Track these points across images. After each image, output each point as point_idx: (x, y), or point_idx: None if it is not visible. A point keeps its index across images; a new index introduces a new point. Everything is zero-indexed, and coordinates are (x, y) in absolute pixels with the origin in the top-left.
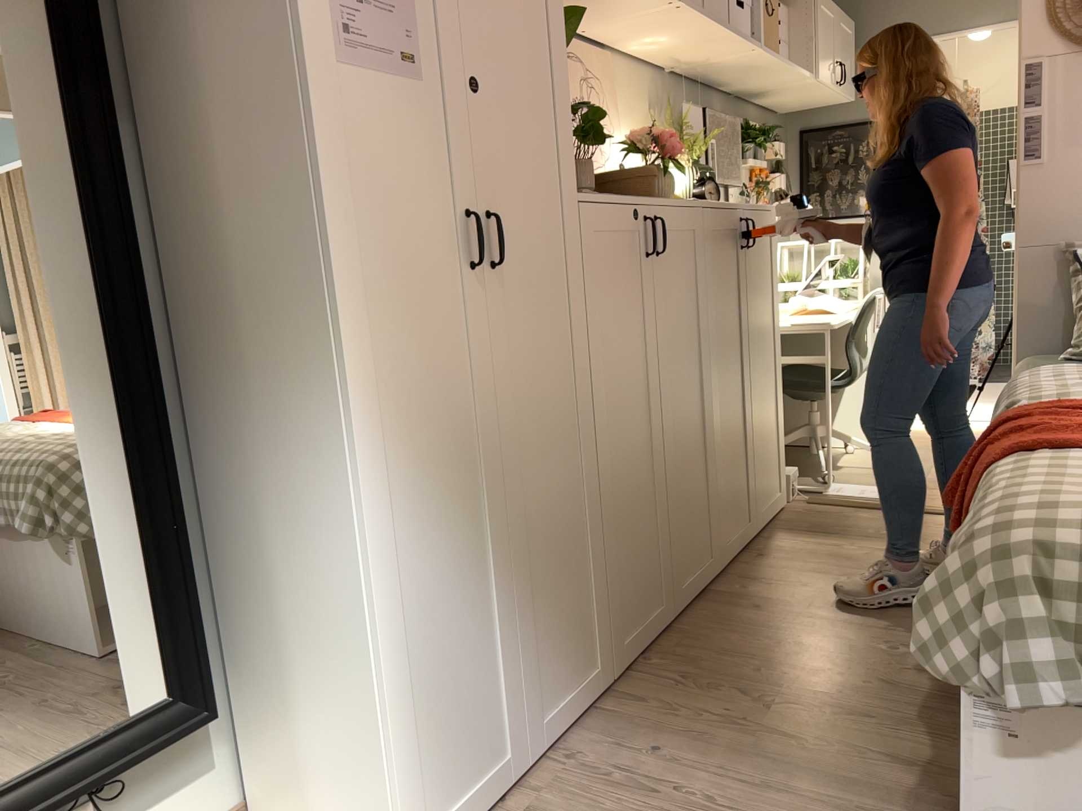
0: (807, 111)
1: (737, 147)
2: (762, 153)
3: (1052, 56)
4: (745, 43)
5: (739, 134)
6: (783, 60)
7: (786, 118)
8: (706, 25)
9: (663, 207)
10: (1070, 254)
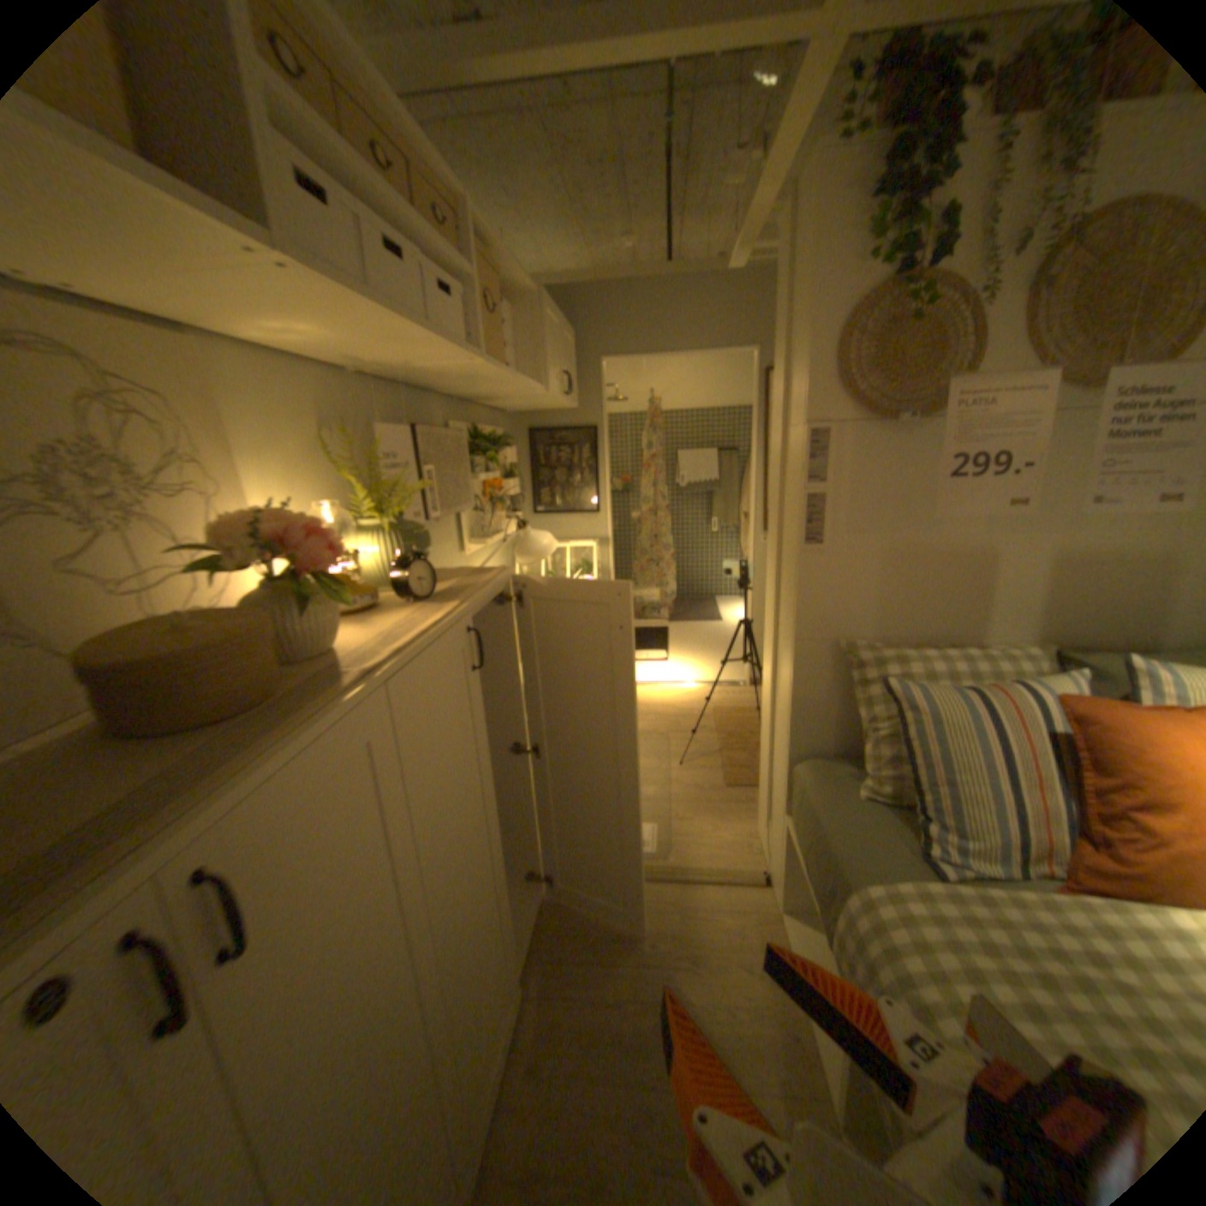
0: (535, 409)
1: (465, 458)
2: (494, 457)
3: (838, 421)
4: (459, 347)
5: (468, 440)
6: (512, 371)
7: (516, 414)
8: (379, 311)
9: (236, 807)
10: (851, 654)
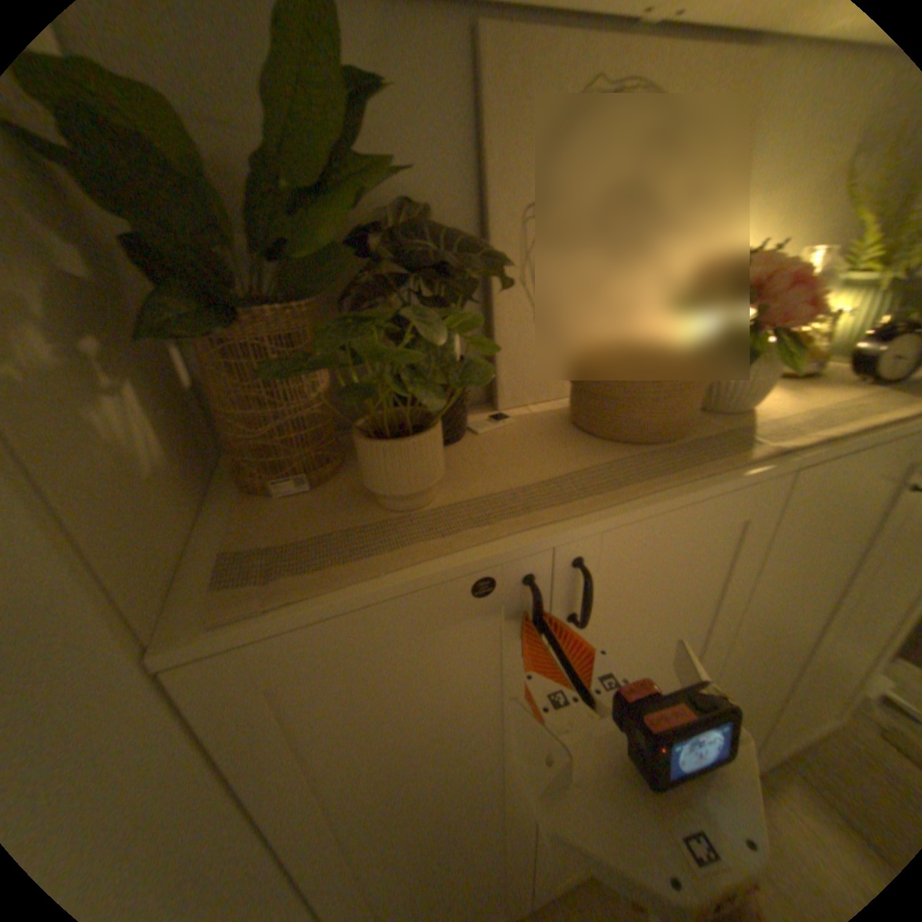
0: None
1: None
2: None
3: None
4: None
5: None
6: None
7: None
8: None
9: (617, 530)
10: None
